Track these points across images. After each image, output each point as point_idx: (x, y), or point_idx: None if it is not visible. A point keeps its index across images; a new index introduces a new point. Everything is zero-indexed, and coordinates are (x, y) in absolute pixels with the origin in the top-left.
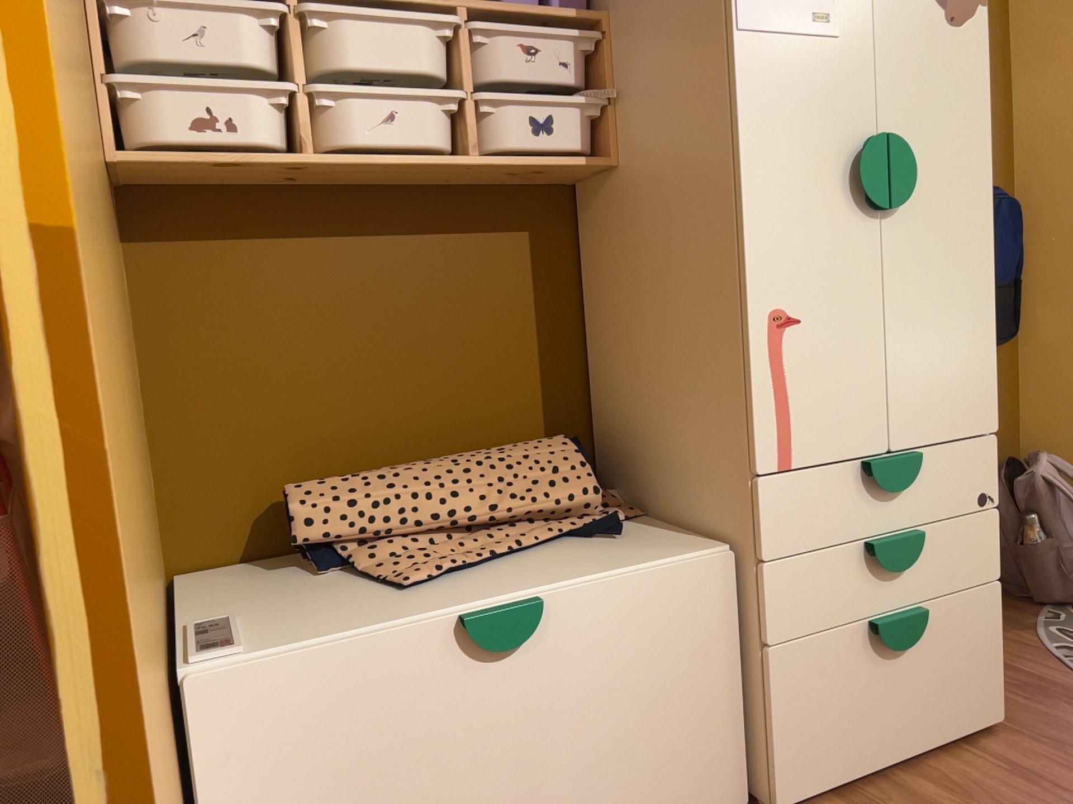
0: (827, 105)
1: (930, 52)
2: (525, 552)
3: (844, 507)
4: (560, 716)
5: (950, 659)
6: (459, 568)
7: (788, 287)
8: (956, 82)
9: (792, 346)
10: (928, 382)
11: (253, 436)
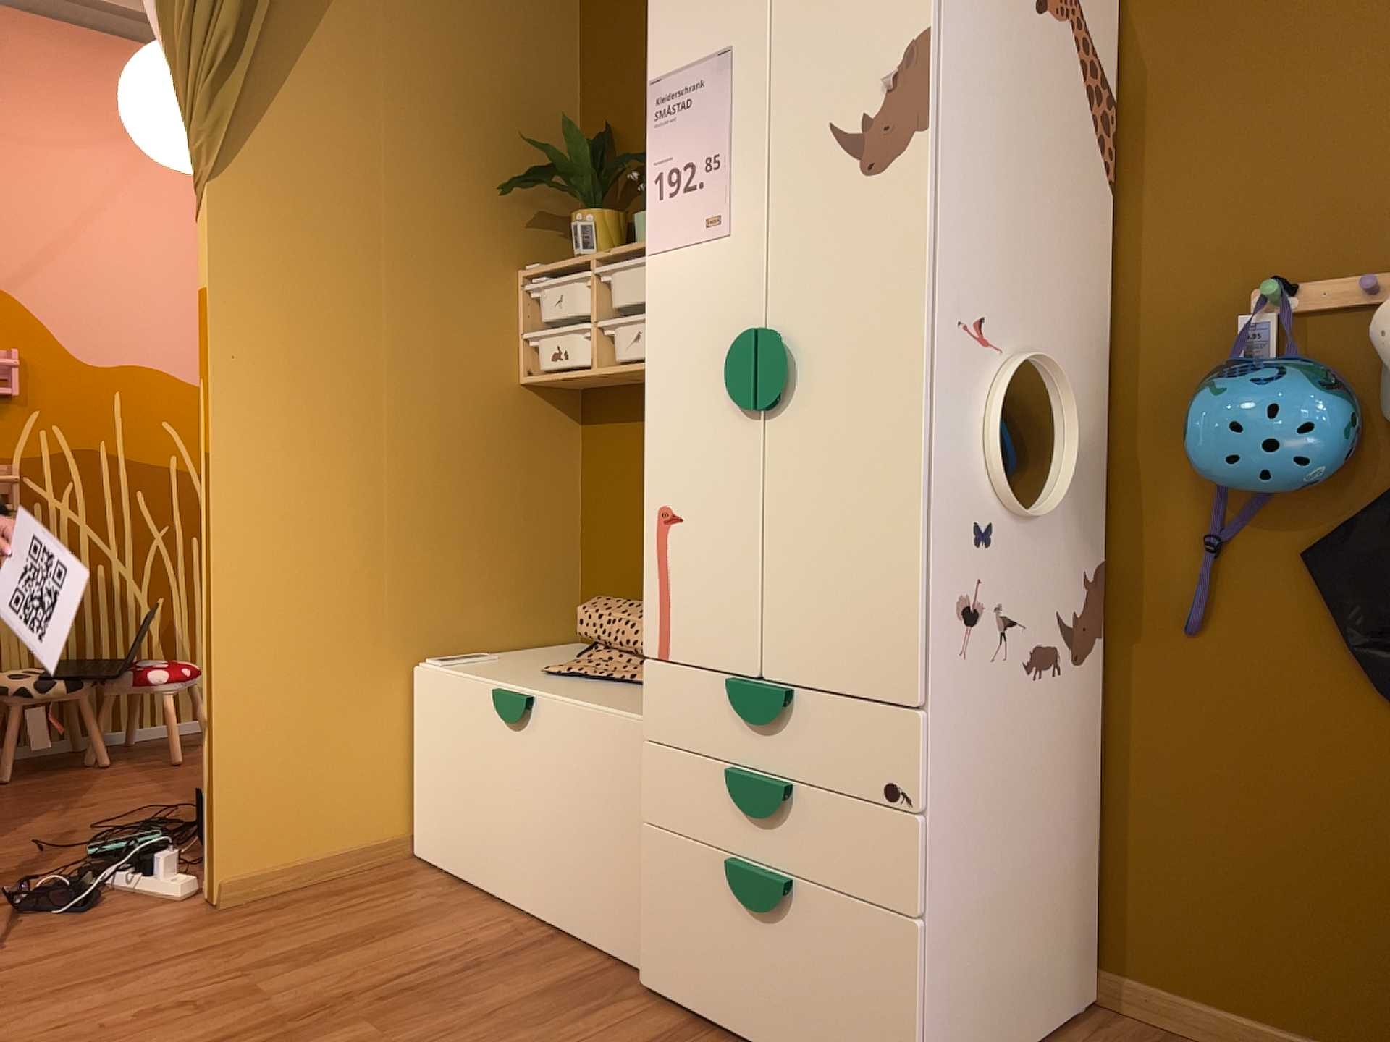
0: (716, 305)
1: (837, 217)
2: (628, 684)
3: (714, 721)
4: (538, 791)
5: (829, 977)
6: (581, 675)
7: (673, 485)
8: (873, 243)
9: (672, 542)
10: (813, 614)
11: (619, 560)
